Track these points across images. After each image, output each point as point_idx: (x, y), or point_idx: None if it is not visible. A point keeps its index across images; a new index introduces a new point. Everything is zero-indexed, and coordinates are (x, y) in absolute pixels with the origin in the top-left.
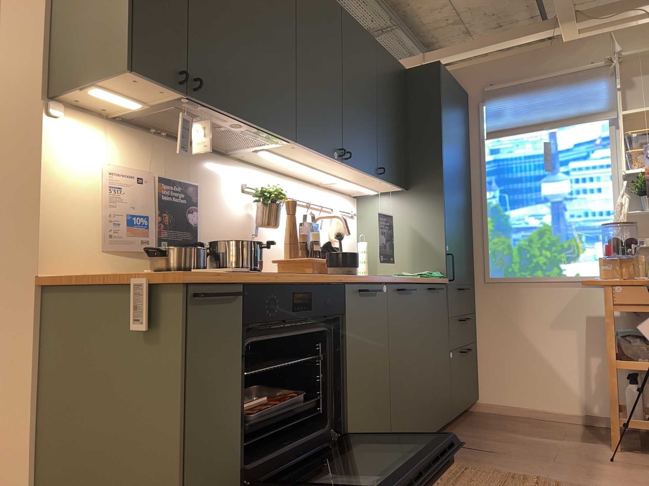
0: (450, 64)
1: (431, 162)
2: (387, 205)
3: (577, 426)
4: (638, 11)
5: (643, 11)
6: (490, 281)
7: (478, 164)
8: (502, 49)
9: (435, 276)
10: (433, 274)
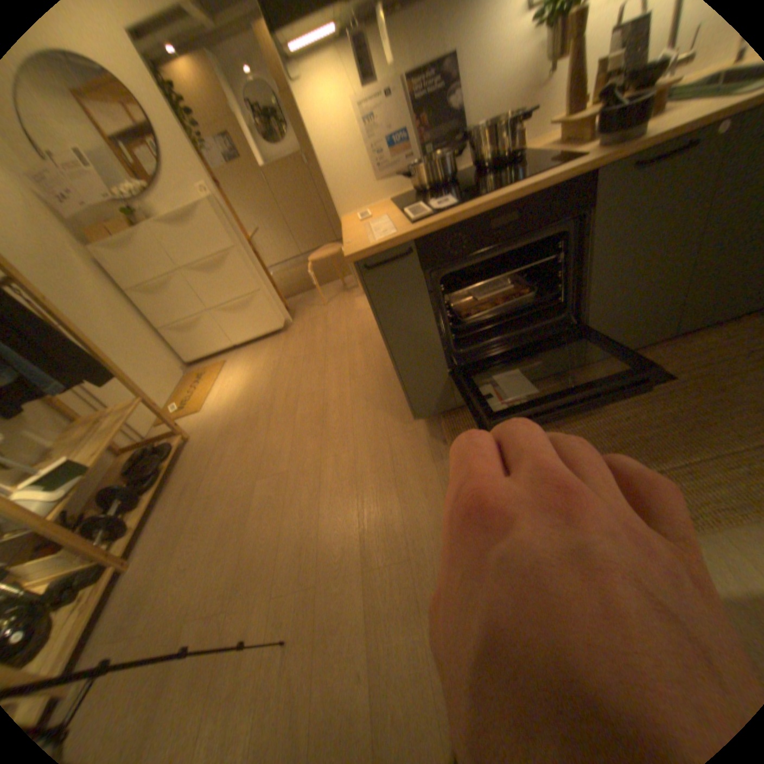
0: None
1: None
2: None
3: None
4: None
5: None
6: None
7: None
8: None
9: None
10: None
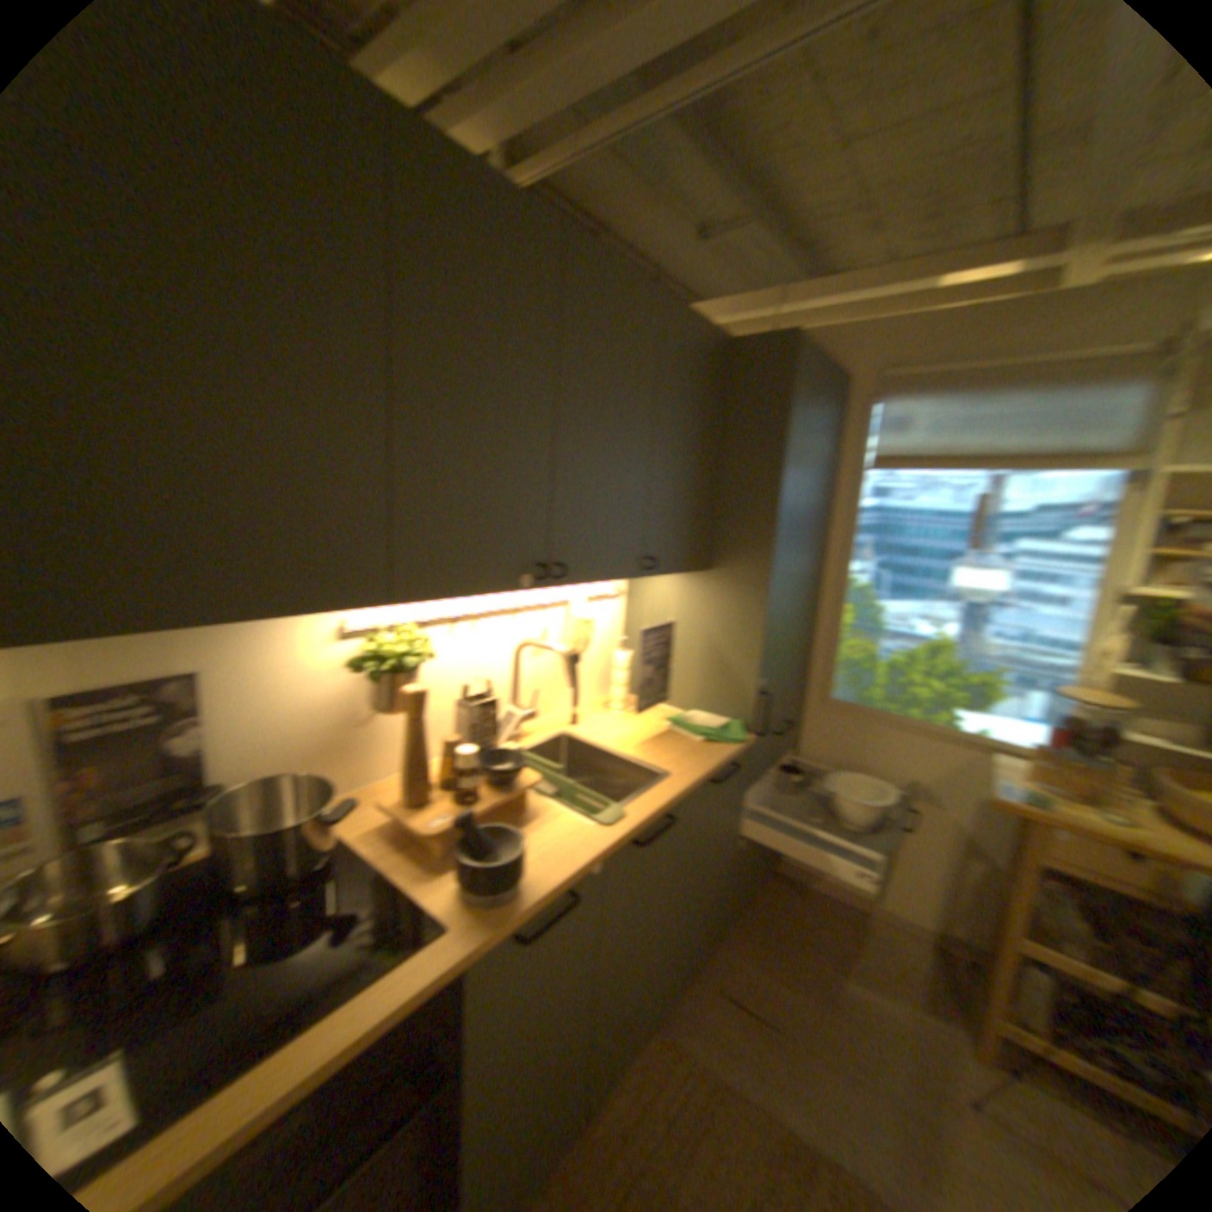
0: (831, 306)
1: (755, 529)
2: (672, 588)
3: (923, 951)
4: None
5: None
6: (831, 704)
7: (847, 509)
8: (936, 287)
9: (728, 742)
10: (727, 733)
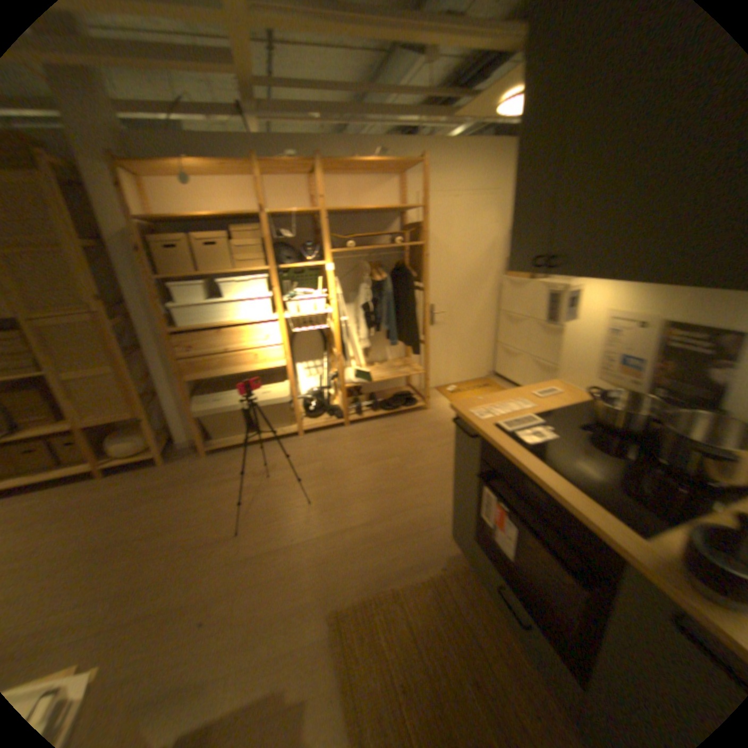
0: None
1: None
2: None
3: None
4: None
5: None
6: None
7: None
8: None
9: None
10: None
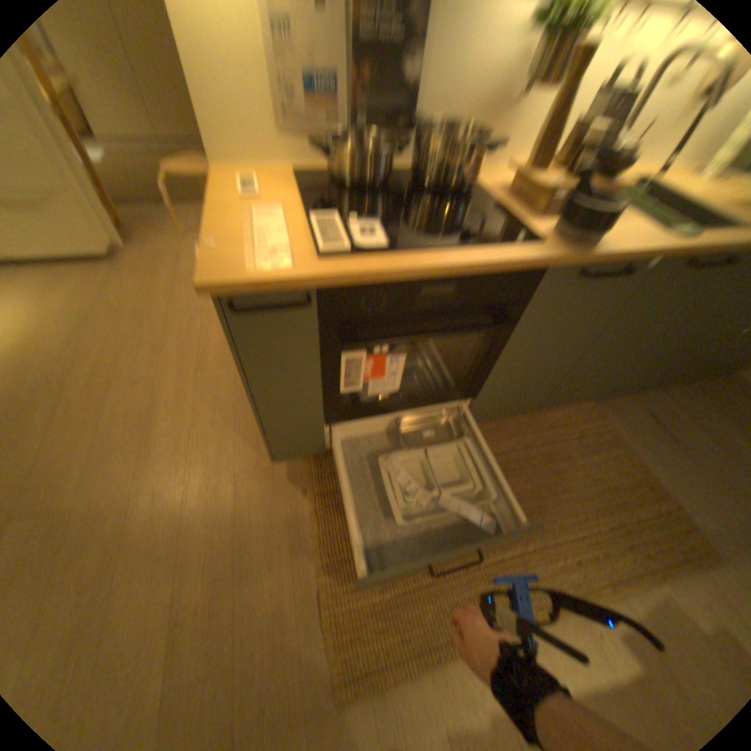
0: None
1: None
2: None
3: None
4: None
5: None
6: None
7: None
8: None
9: None
10: None
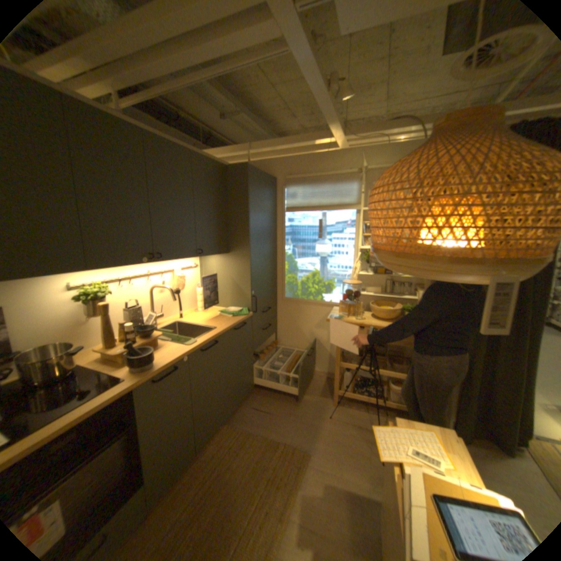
0: (268, 152)
1: (242, 237)
2: (216, 262)
3: (322, 380)
4: (383, 135)
5: (386, 136)
6: (285, 300)
7: (281, 227)
8: (300, 147)
9: (241, 315)
10: (241, 313)
